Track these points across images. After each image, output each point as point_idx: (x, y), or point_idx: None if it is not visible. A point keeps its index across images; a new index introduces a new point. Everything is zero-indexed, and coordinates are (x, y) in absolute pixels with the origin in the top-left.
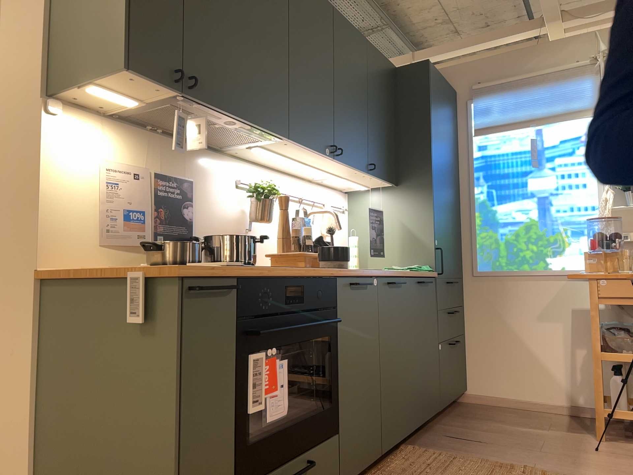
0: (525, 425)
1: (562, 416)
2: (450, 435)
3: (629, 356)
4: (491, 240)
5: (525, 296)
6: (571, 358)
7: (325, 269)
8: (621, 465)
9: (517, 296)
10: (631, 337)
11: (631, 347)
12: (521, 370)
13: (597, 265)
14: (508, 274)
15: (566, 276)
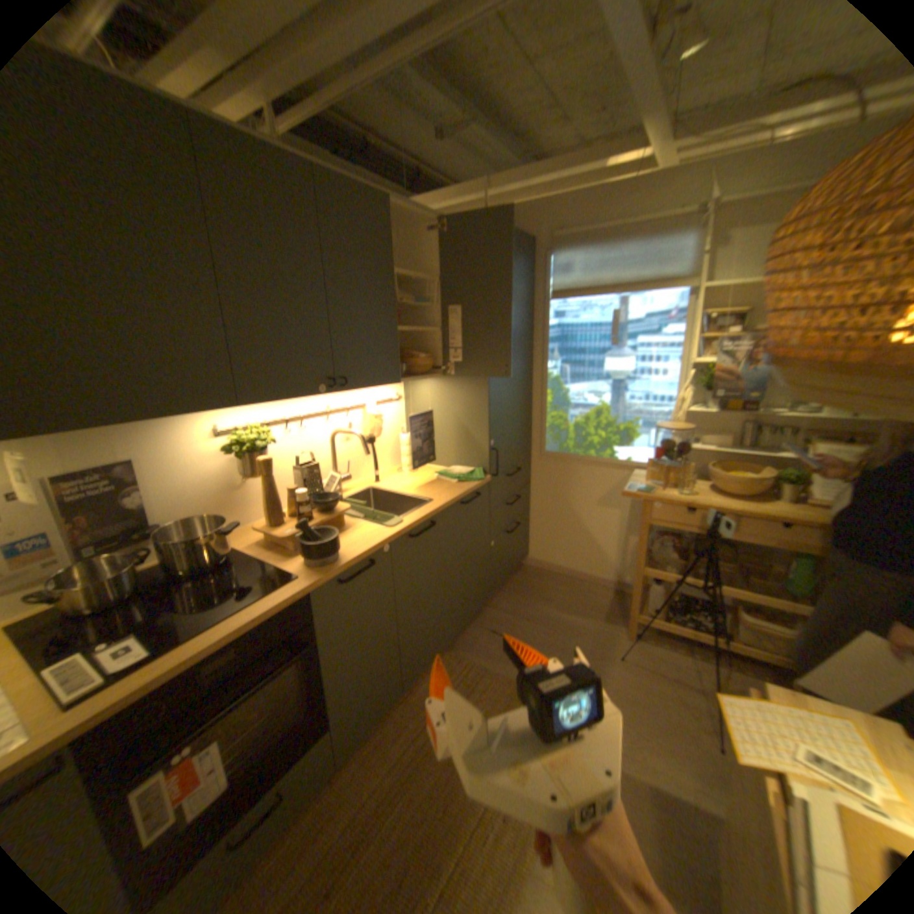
0: (568, 611)
1: (607, 593)
2: (493, 628)
3: (671, 577)
4: (561, 421)
5: (589, 481)
6: (624, 544)
7: (293, 583)
8: (638, 688)
9: (581, 480)
10: (679, 554)
11: (676, 566)
12: (577, 546)
13: (660, 475)
14: (574, 458)
15: (631, 467)
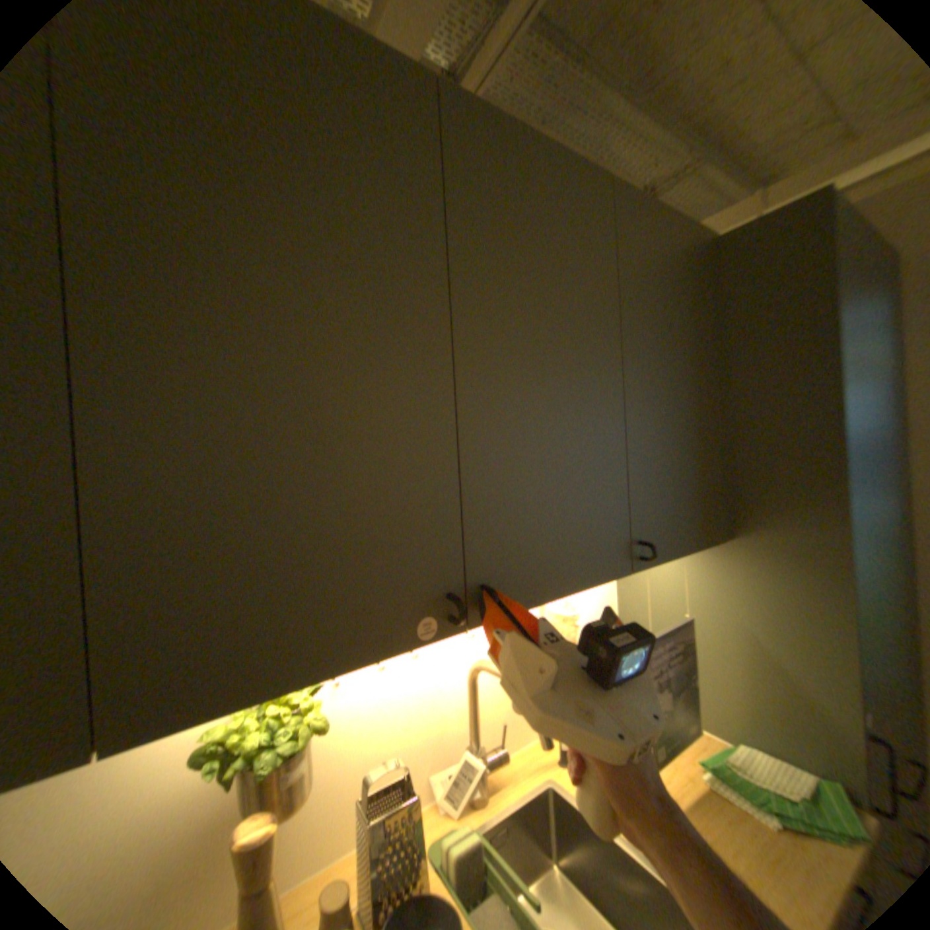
0: None
1: None
2: None
3: None
4: None
5: None
6: None
7: None
8: None
9: None
10: None
11: None
12: None
13: None
14: None
15: None
